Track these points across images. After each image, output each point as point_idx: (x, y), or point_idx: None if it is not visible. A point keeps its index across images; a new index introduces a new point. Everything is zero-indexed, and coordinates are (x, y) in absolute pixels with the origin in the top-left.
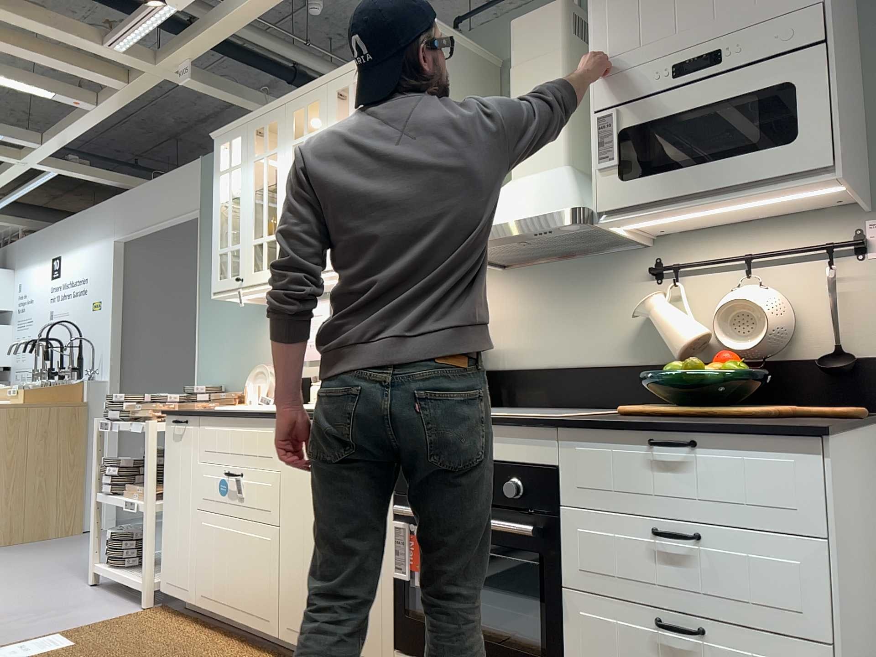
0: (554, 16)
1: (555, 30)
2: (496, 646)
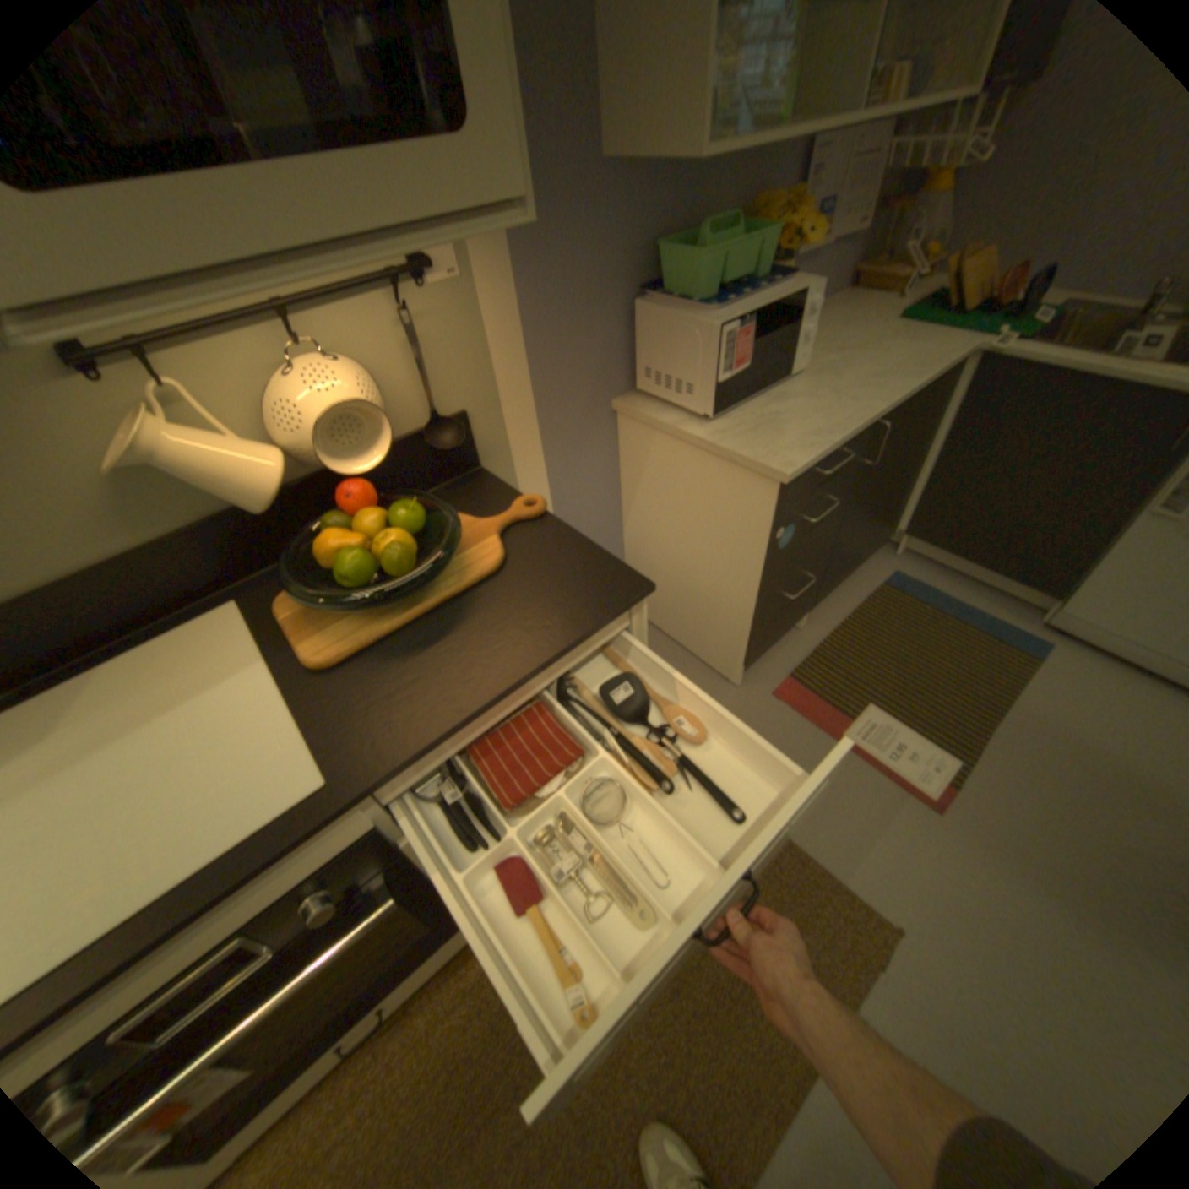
0: None
1: None
2: (372, 985)
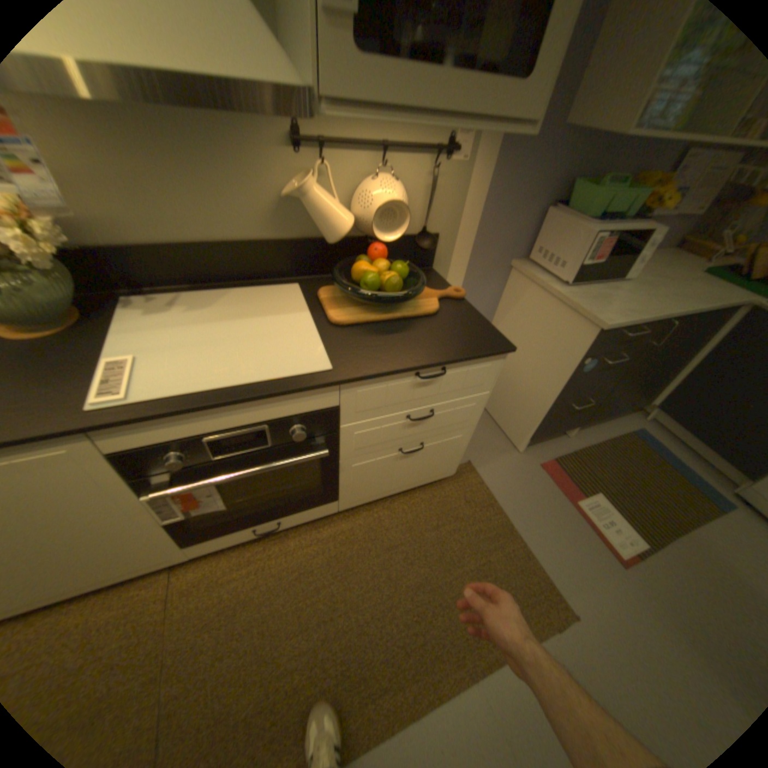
0: None
1: None
2: (287, 503)
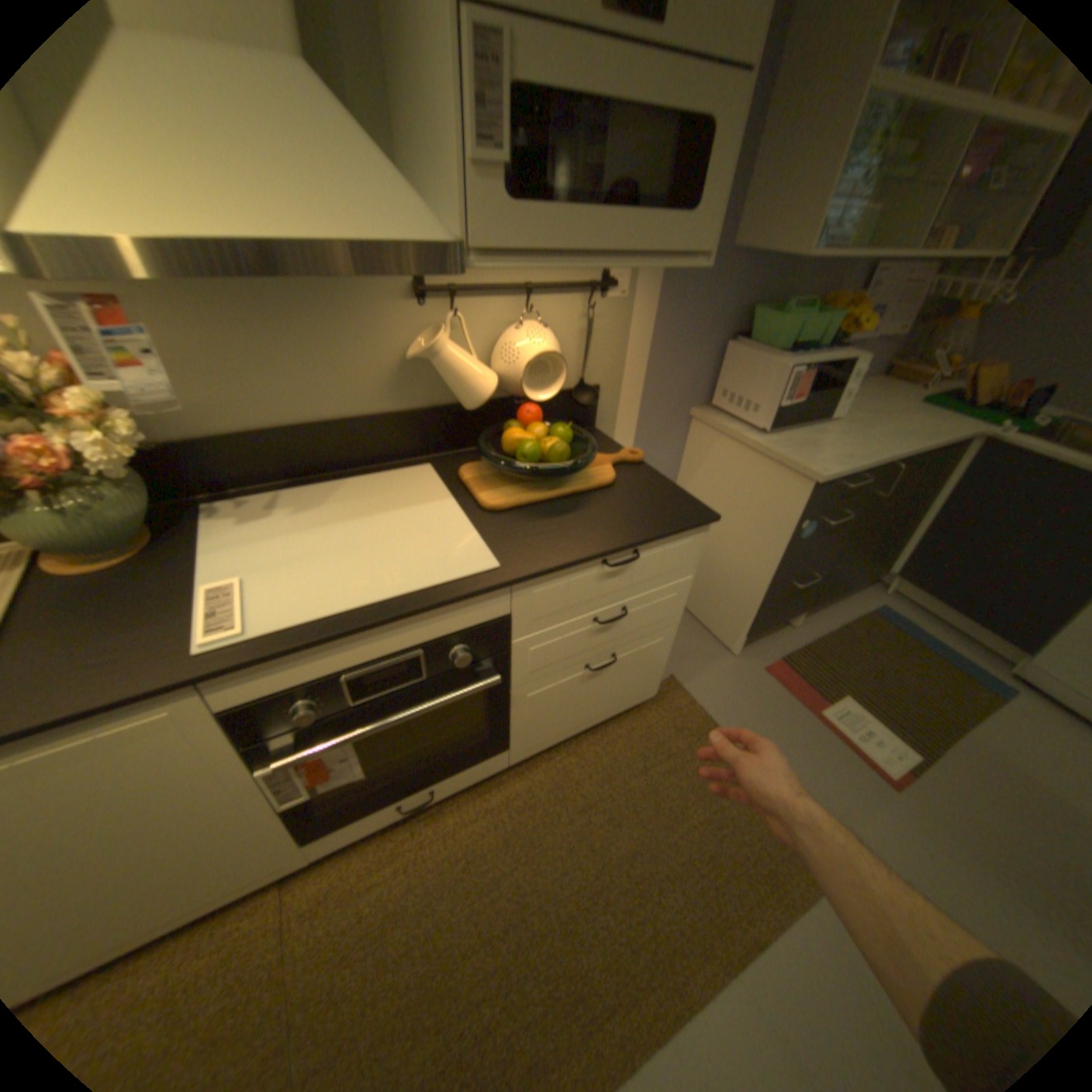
0: None
1: None
2: (442, 760)
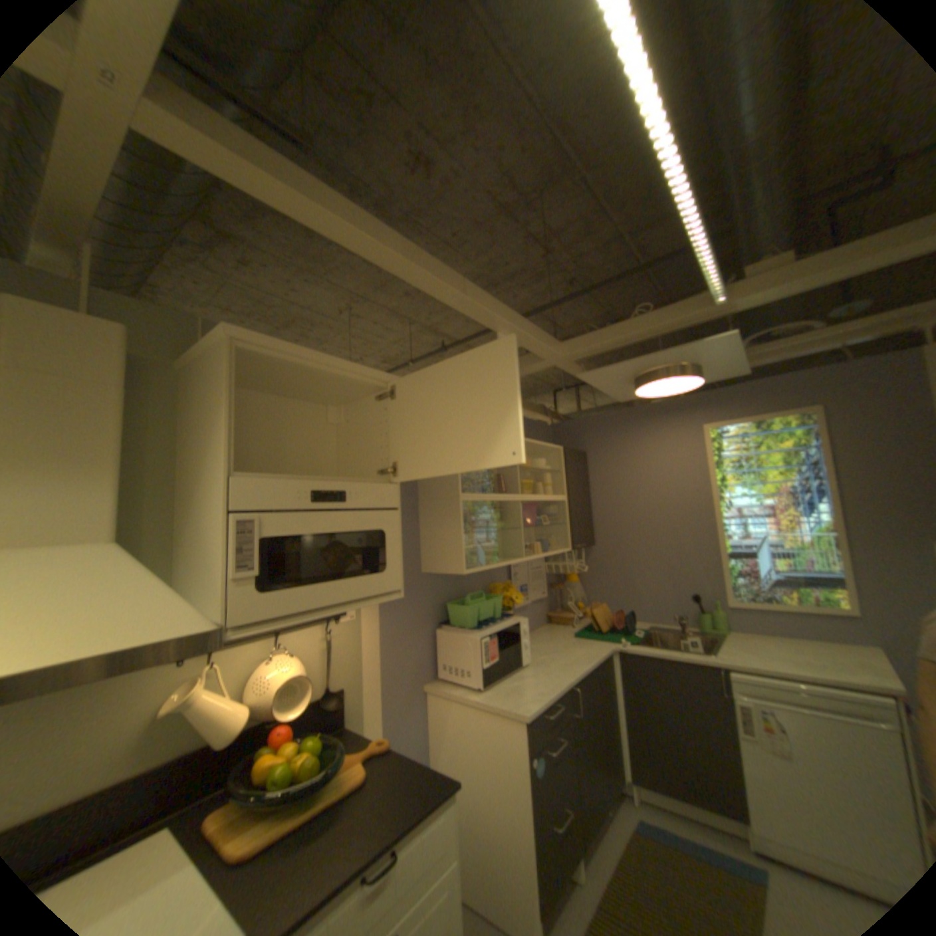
0: (115, 339)
1: (114, 357)
2: None
